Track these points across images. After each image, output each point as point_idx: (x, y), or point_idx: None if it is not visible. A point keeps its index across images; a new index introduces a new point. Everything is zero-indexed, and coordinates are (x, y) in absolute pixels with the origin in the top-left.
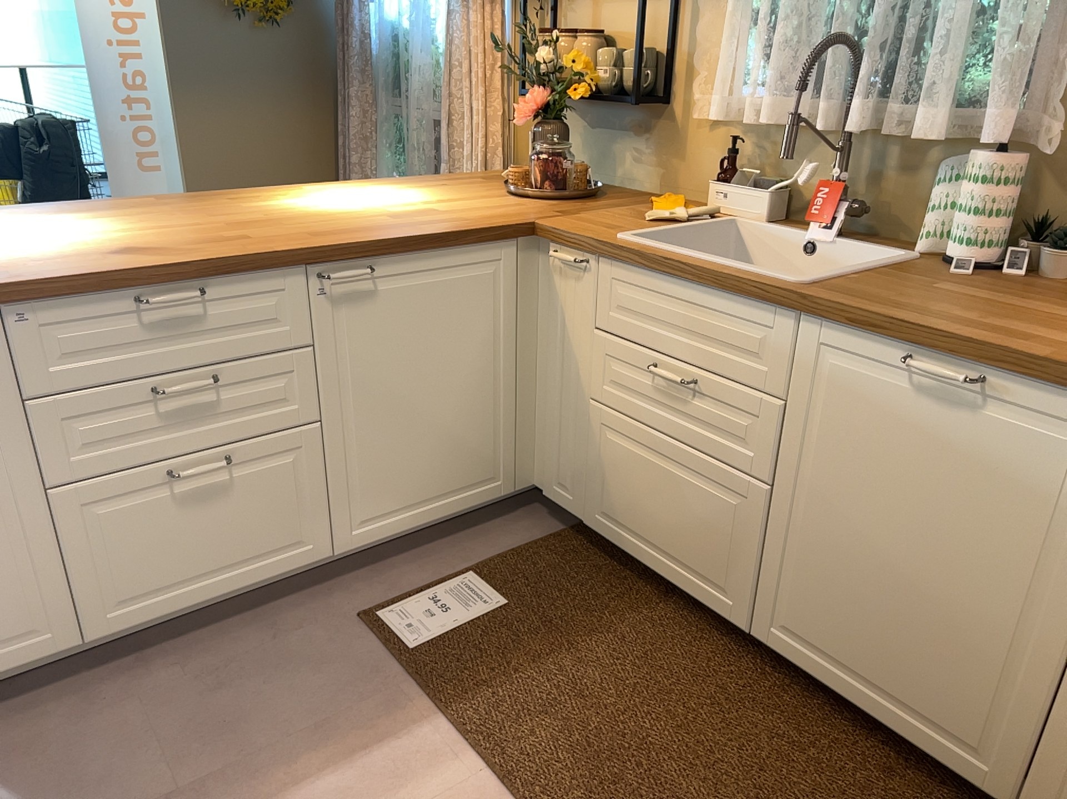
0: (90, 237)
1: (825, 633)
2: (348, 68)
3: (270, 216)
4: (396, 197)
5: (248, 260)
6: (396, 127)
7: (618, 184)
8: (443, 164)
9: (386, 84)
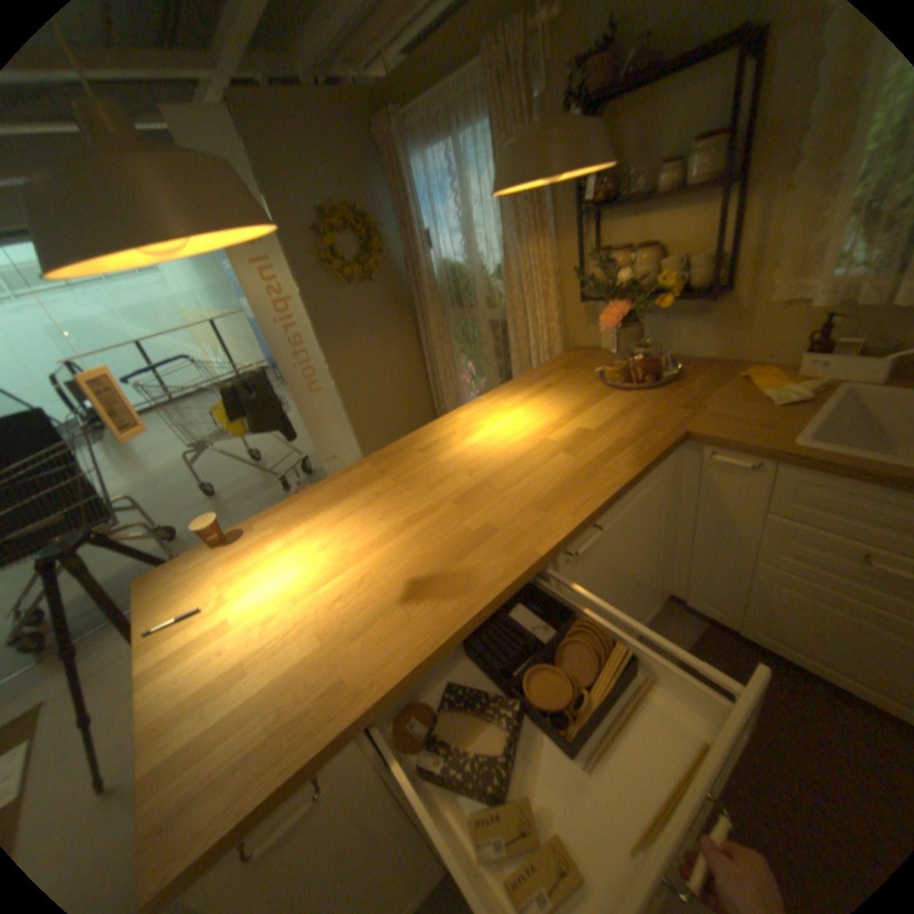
0: (362, 560)
1: None
2: (418, 295)
3: (471, 474)
4: (534, 414)
5: (523, 576)
6: (460, 327)
7: (675, 352)
8: (512, 353)
9: (449, 302)
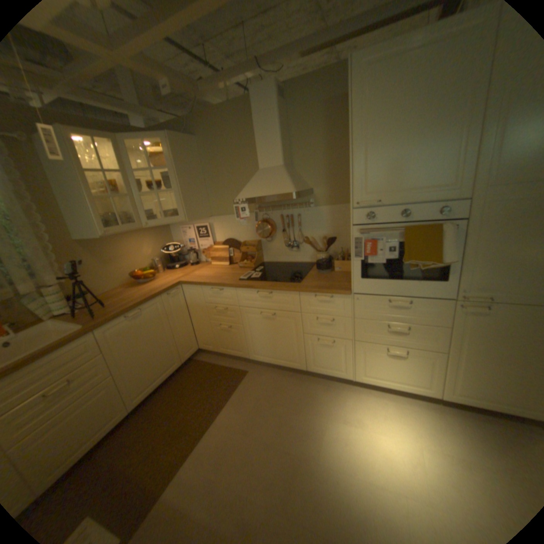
0: None
1: (143, 385)
2: None
3: None
4: None
5: None
6: None
7: None
8: None
9: None
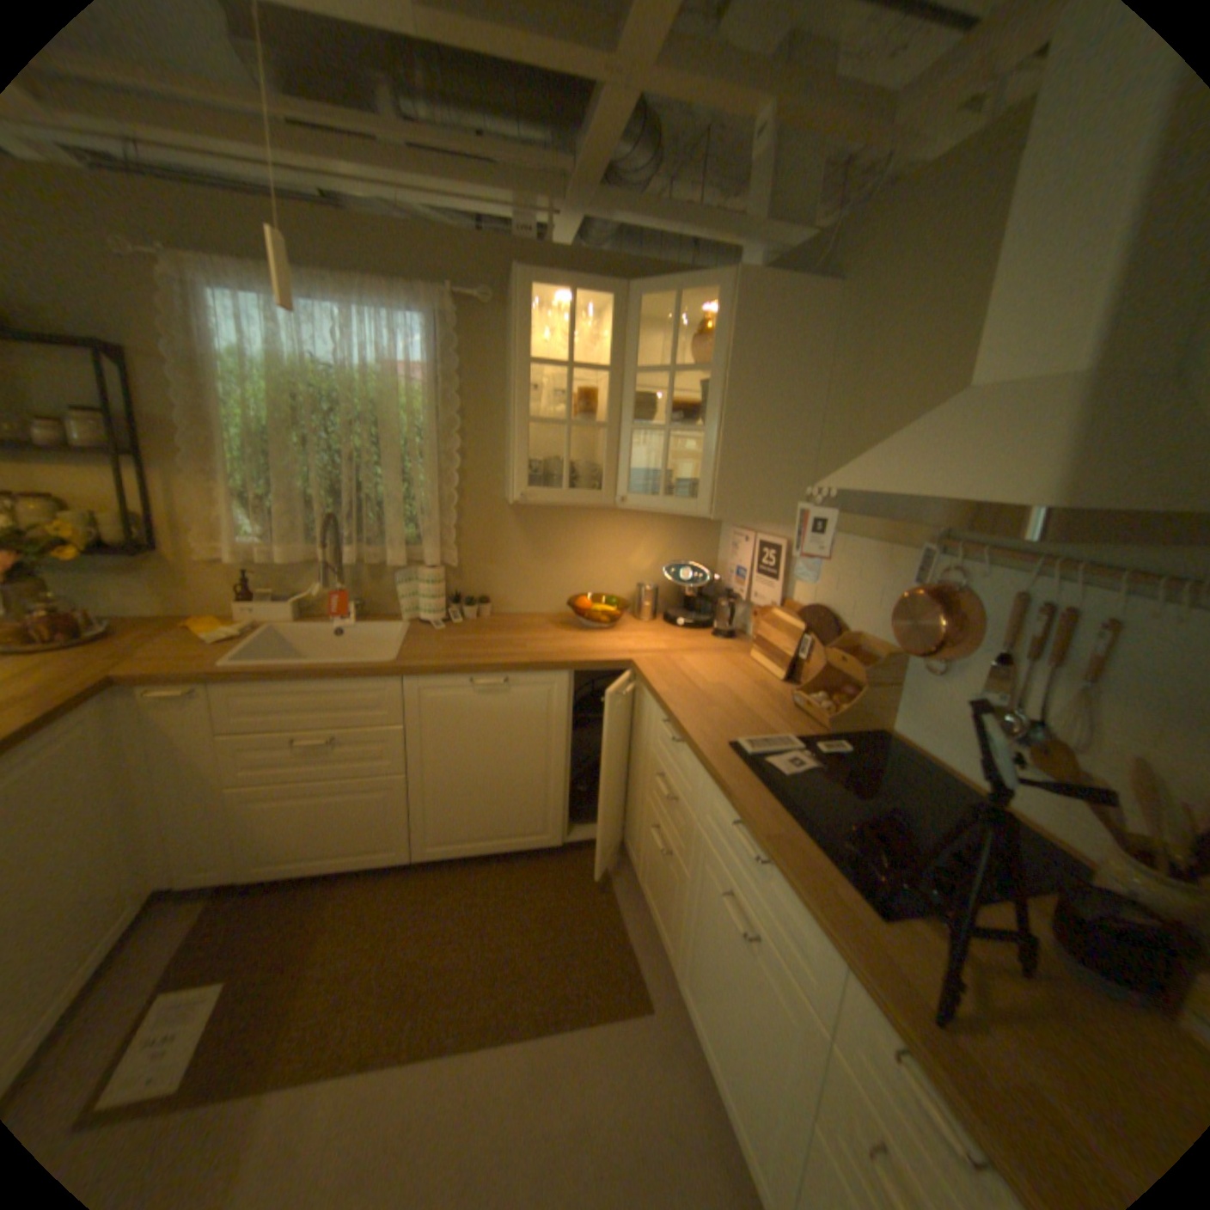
0: None
1: (458, 831)
2: None
3: None
4: None
5: None
6: None
7: (110, 615)
8: None
9: None
